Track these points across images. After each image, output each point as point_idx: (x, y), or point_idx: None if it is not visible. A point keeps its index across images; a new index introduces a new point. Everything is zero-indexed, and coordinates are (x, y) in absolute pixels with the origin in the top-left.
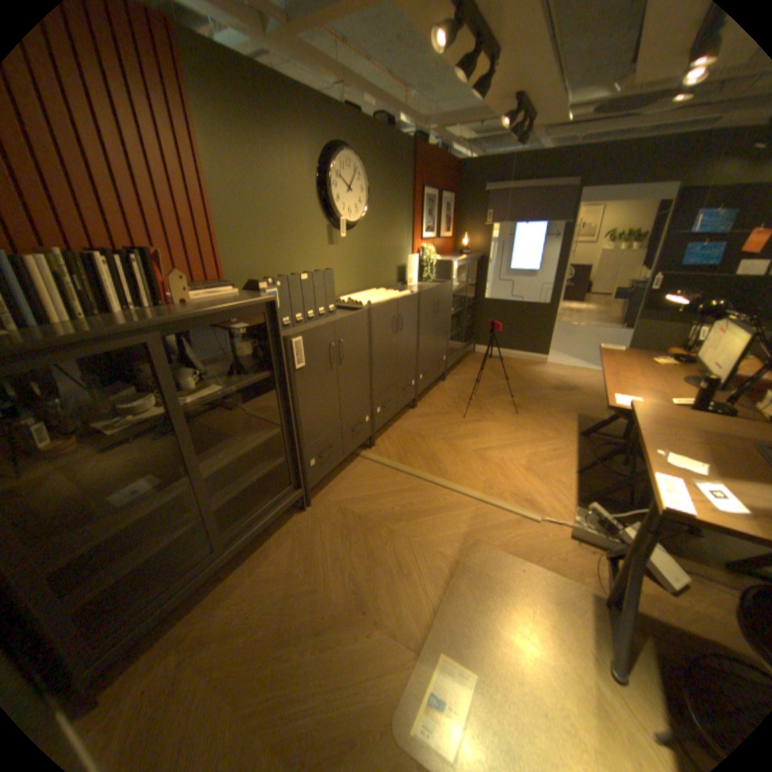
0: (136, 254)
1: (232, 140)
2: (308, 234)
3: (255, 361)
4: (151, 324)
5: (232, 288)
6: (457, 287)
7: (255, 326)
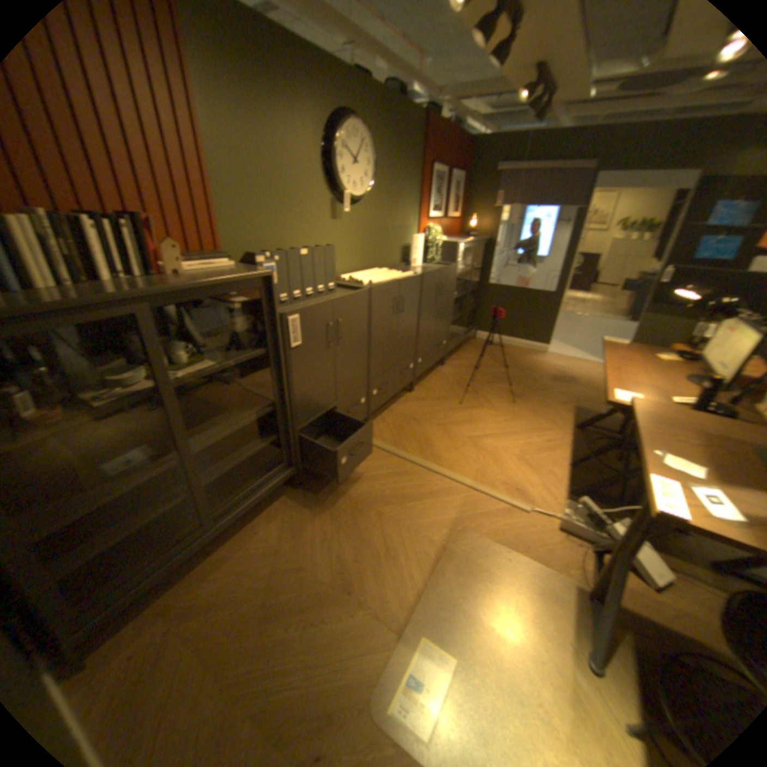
0: (124, 219)
1: (231, 101)
2: (310, 206)
3: (249, 337)
4: (138, 294)
5: (227, 260)
6: (461, 270)
7: (249, 301)
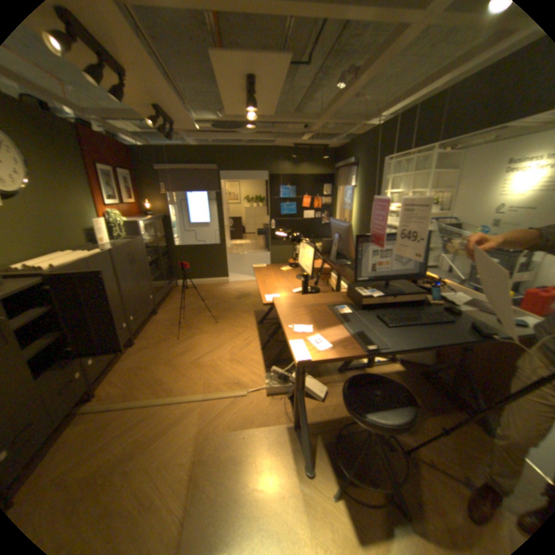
0: None
1: None
2: None
3: None
4: None
5: None
6: (150, 240)
7: None
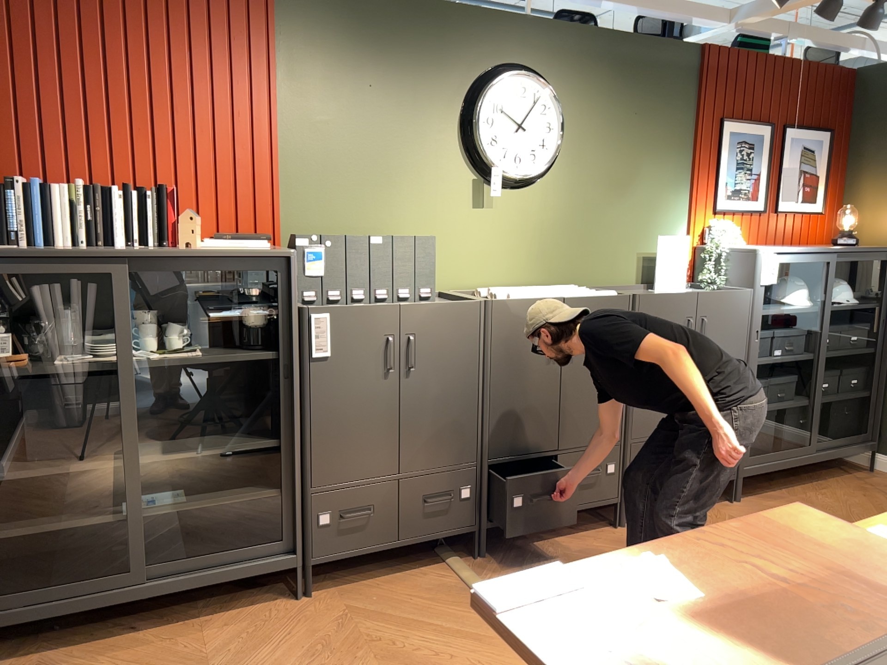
0: (153, 191)
1: (327, 78)
2: (434, 188)
3: (261, 335)
4: (118, 254)
5: (267, 241)
6: (801, 308)
7: (265, 287)
